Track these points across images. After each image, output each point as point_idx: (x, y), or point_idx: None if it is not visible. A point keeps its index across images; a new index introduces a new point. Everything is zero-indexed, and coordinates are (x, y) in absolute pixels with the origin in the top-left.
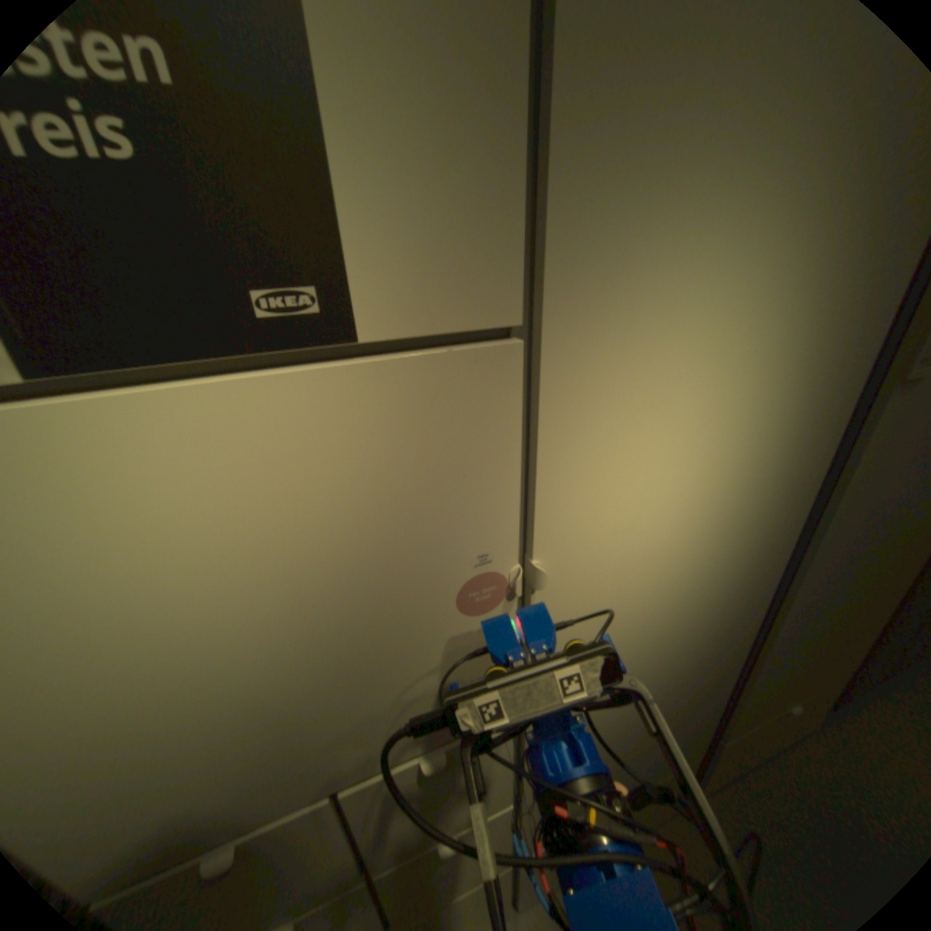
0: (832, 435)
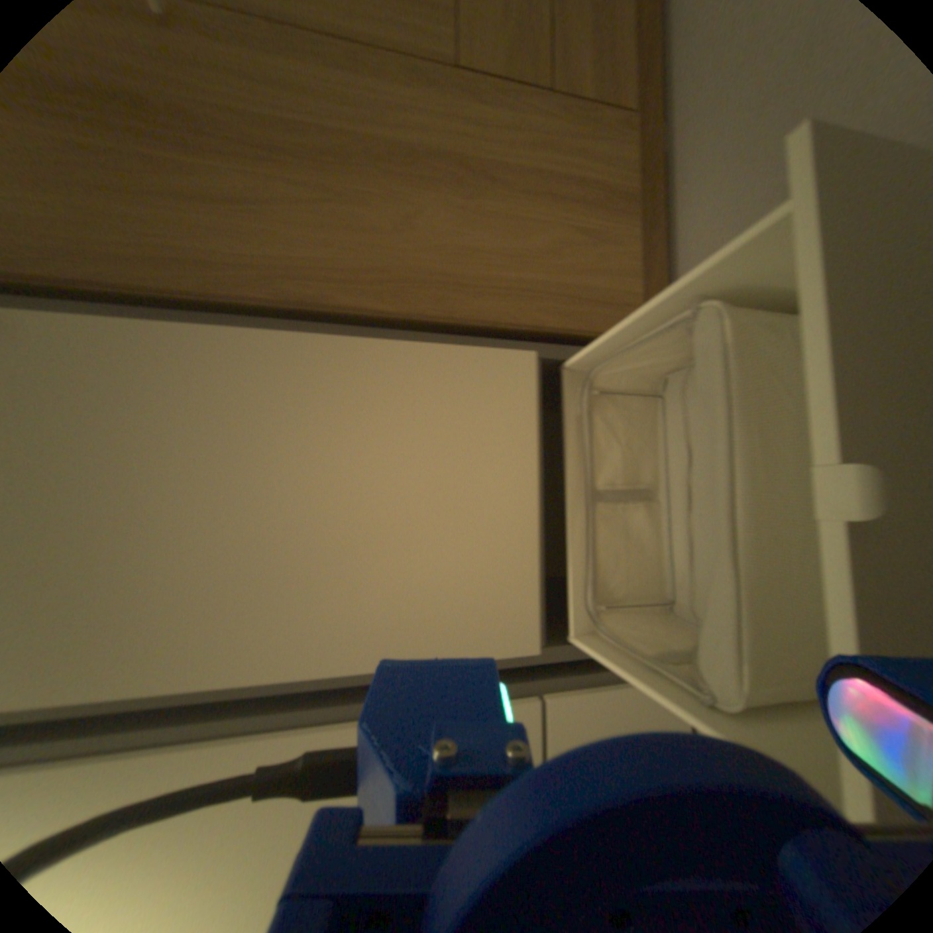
0: None
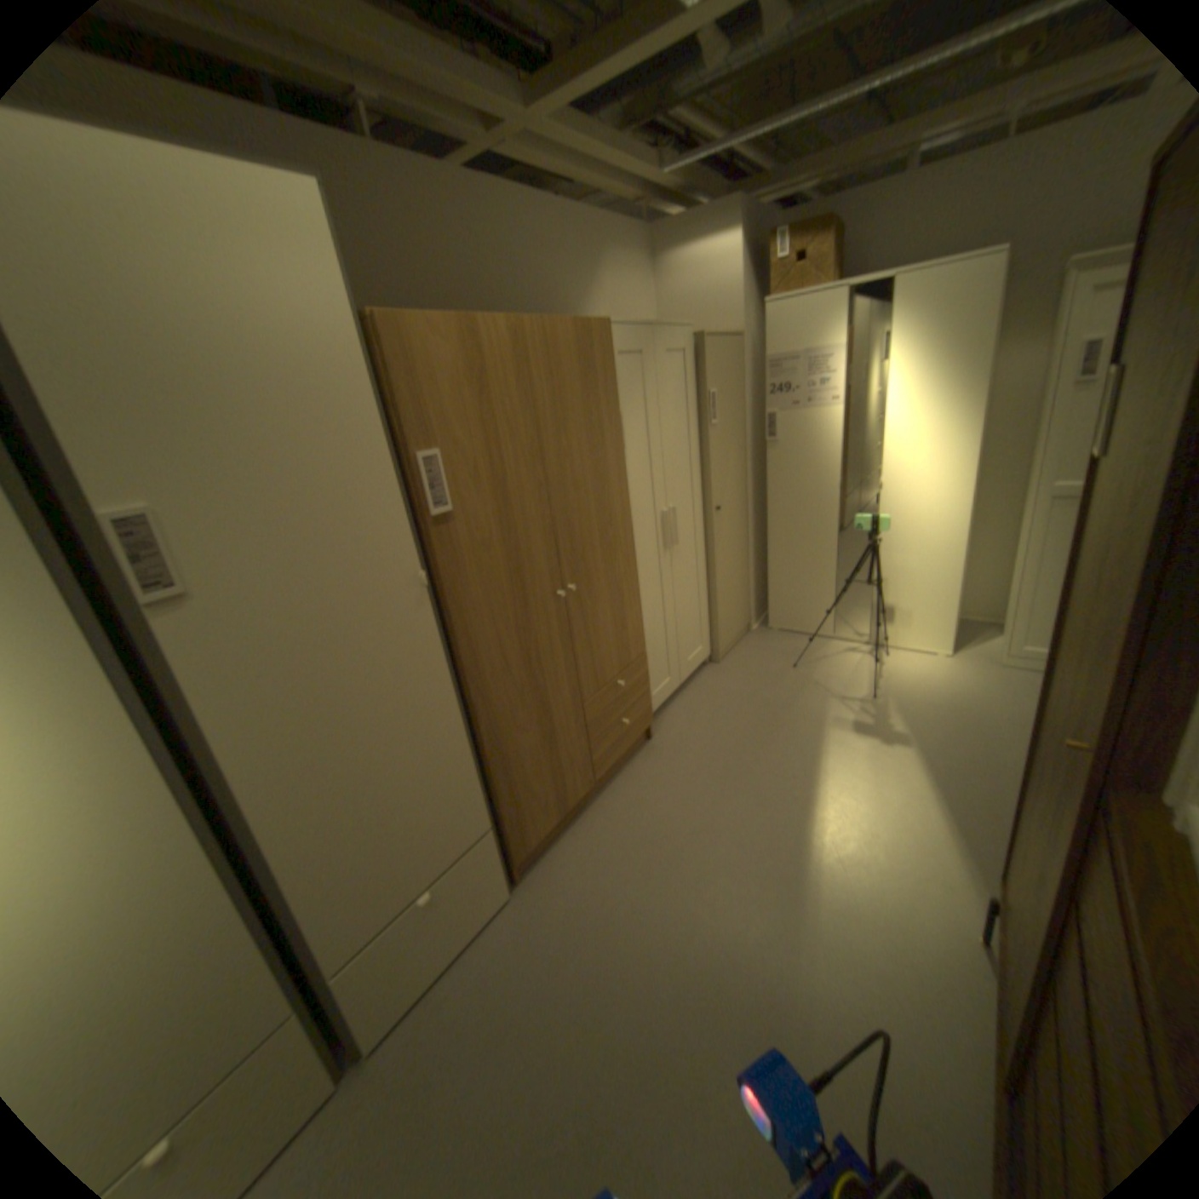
0: (87, 667)
